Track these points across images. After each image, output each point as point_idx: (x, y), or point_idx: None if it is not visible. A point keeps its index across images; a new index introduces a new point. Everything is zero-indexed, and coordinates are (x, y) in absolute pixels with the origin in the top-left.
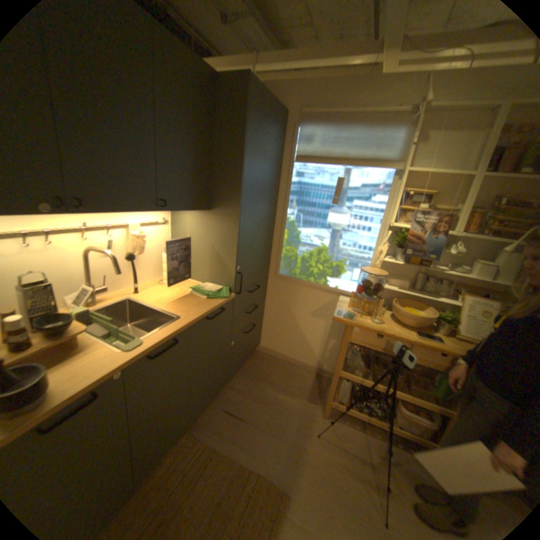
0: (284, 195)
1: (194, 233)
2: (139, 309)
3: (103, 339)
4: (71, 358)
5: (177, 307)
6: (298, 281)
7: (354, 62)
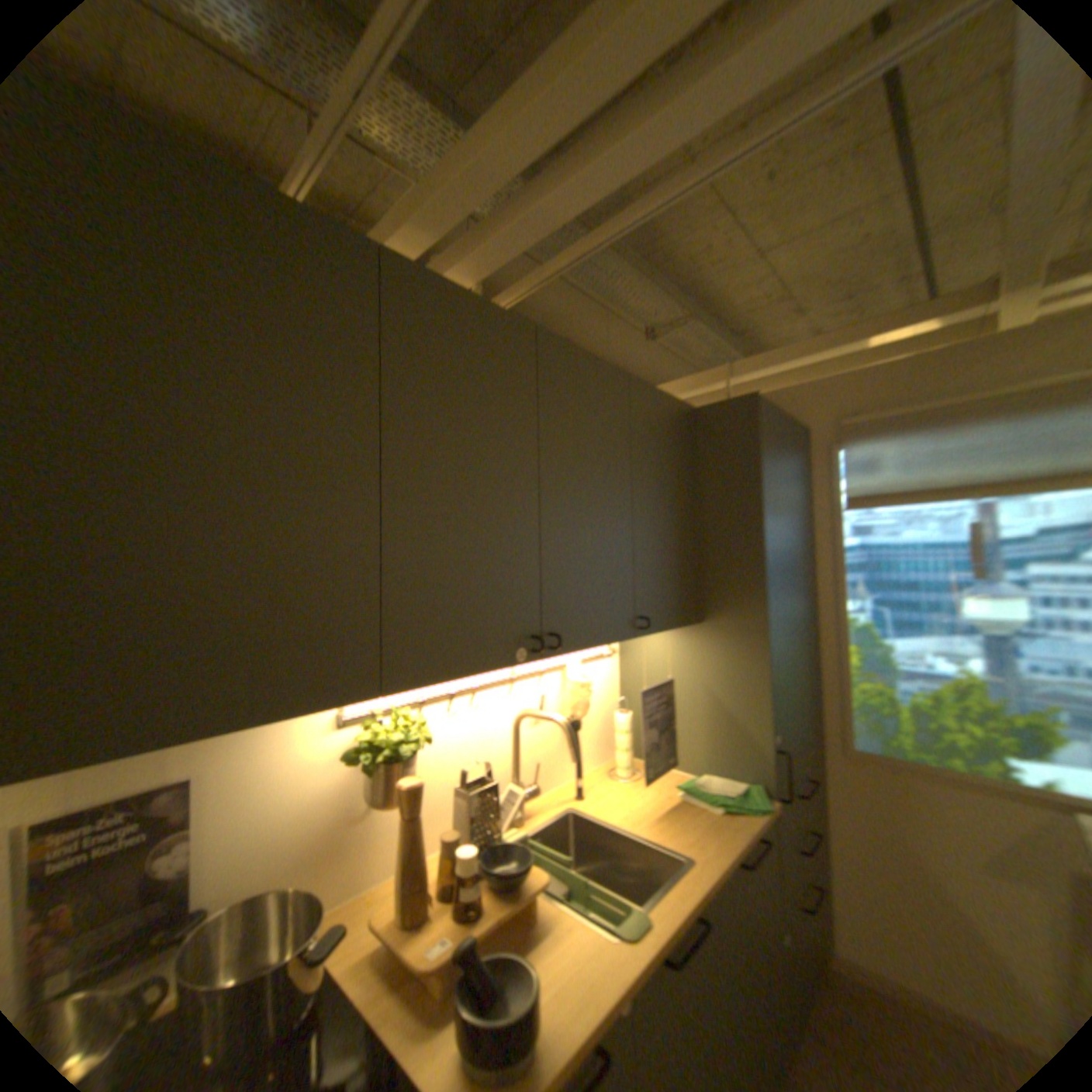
0: (832, 573)
1: (668, 669)
2: (593, 838)
3: (573, 908)
4: (537, 949)
5: (675, 835)
6: (919, 770)
7: (933, 325)
